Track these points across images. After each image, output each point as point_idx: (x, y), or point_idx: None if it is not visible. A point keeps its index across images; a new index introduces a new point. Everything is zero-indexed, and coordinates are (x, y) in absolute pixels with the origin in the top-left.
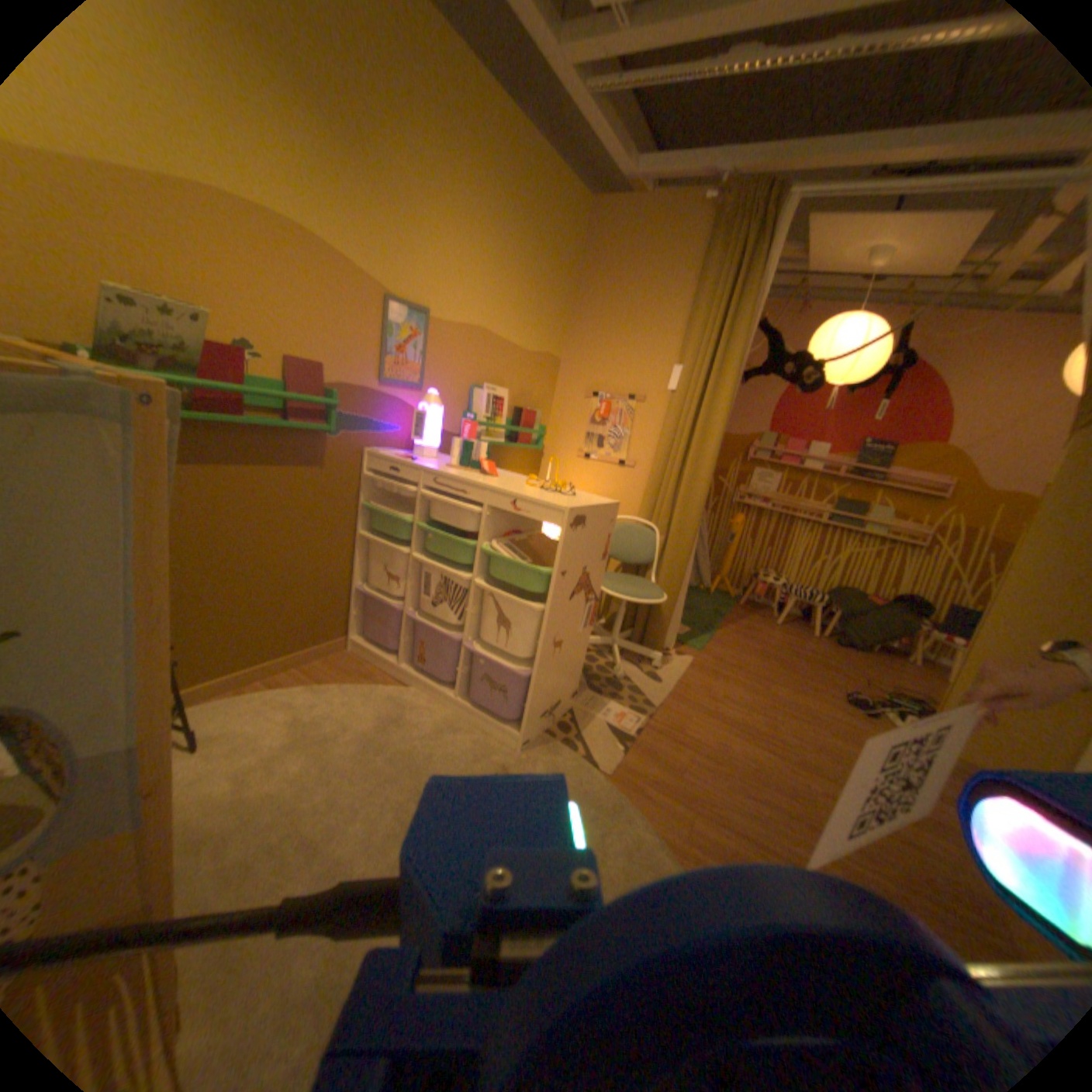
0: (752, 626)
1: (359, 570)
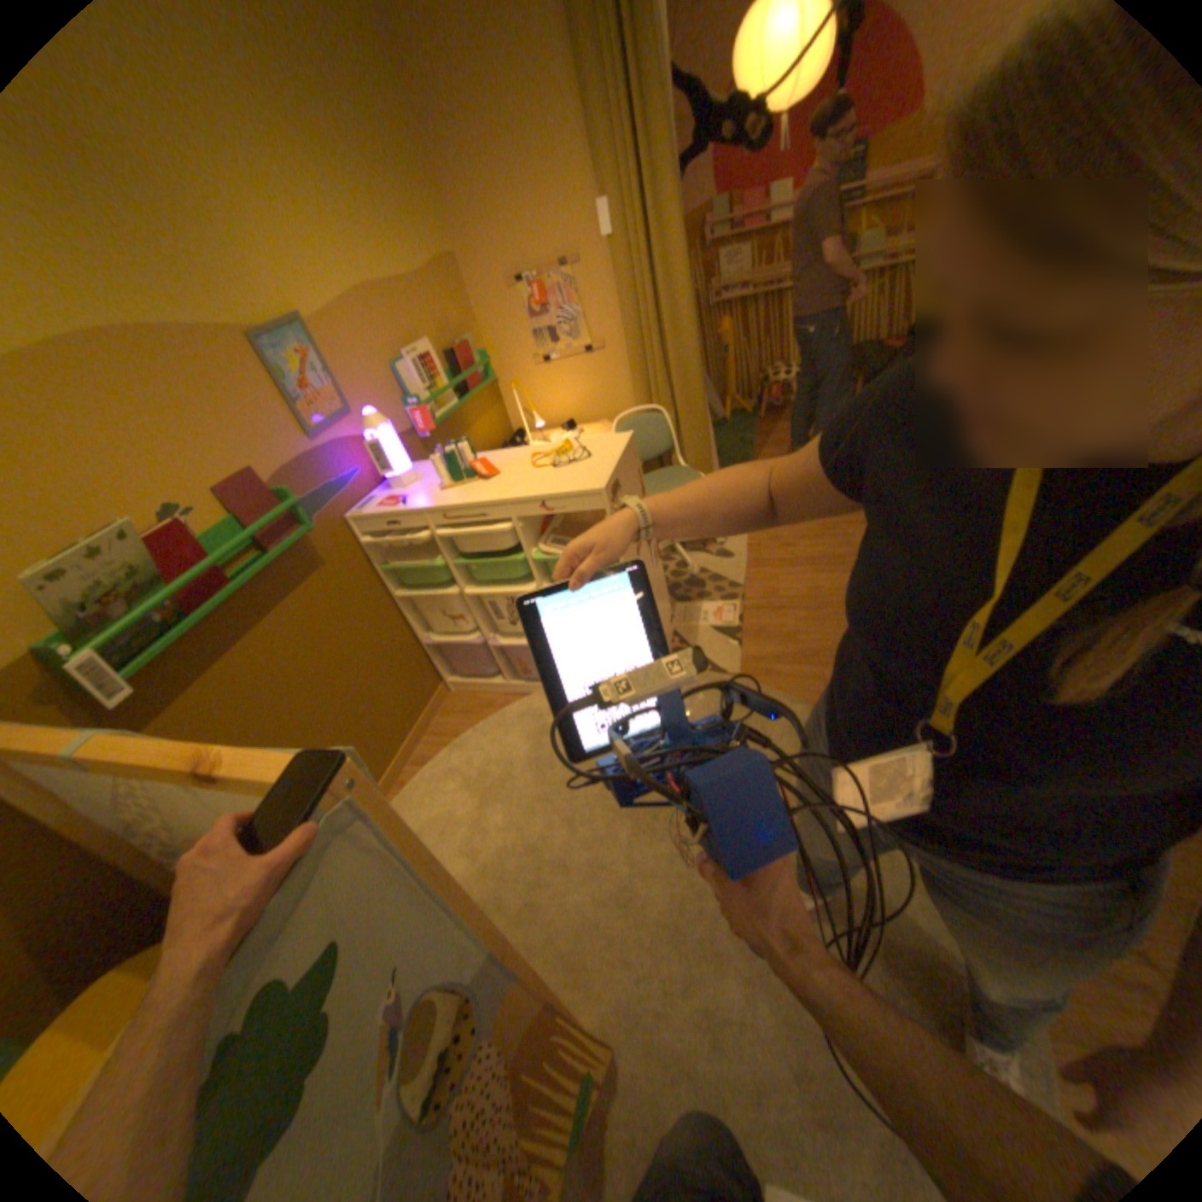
0: (782, 436)
1: (415, 624)
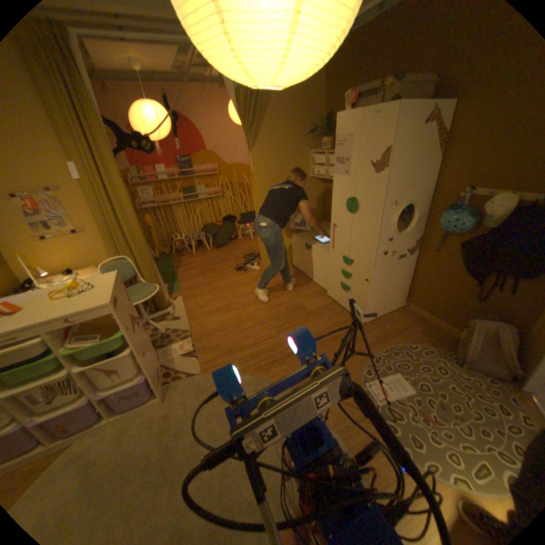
0: (186, 262)
1: None
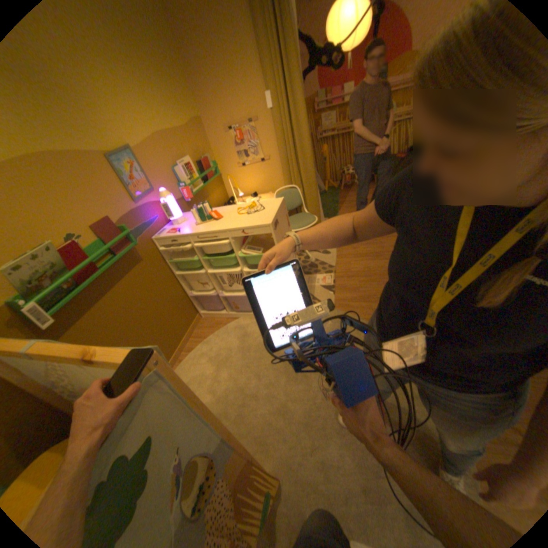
0: (351, 198)
1: (185, 287)
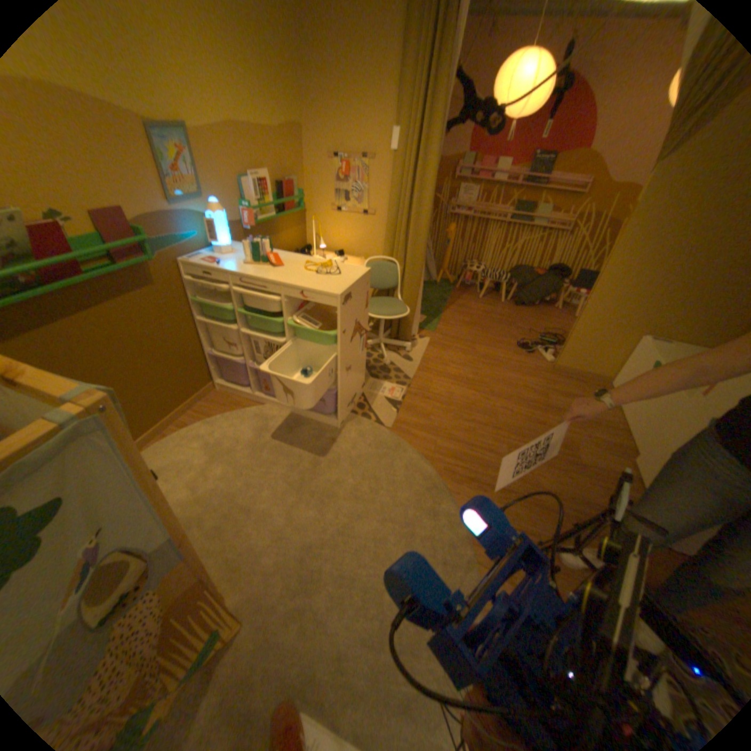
0: (464, 303)
1: (205, 341)
